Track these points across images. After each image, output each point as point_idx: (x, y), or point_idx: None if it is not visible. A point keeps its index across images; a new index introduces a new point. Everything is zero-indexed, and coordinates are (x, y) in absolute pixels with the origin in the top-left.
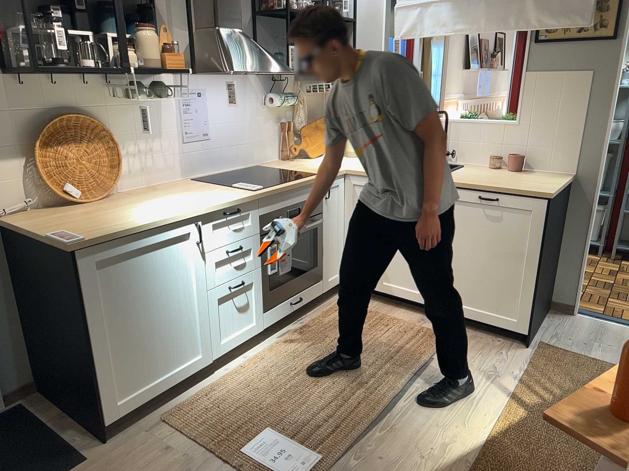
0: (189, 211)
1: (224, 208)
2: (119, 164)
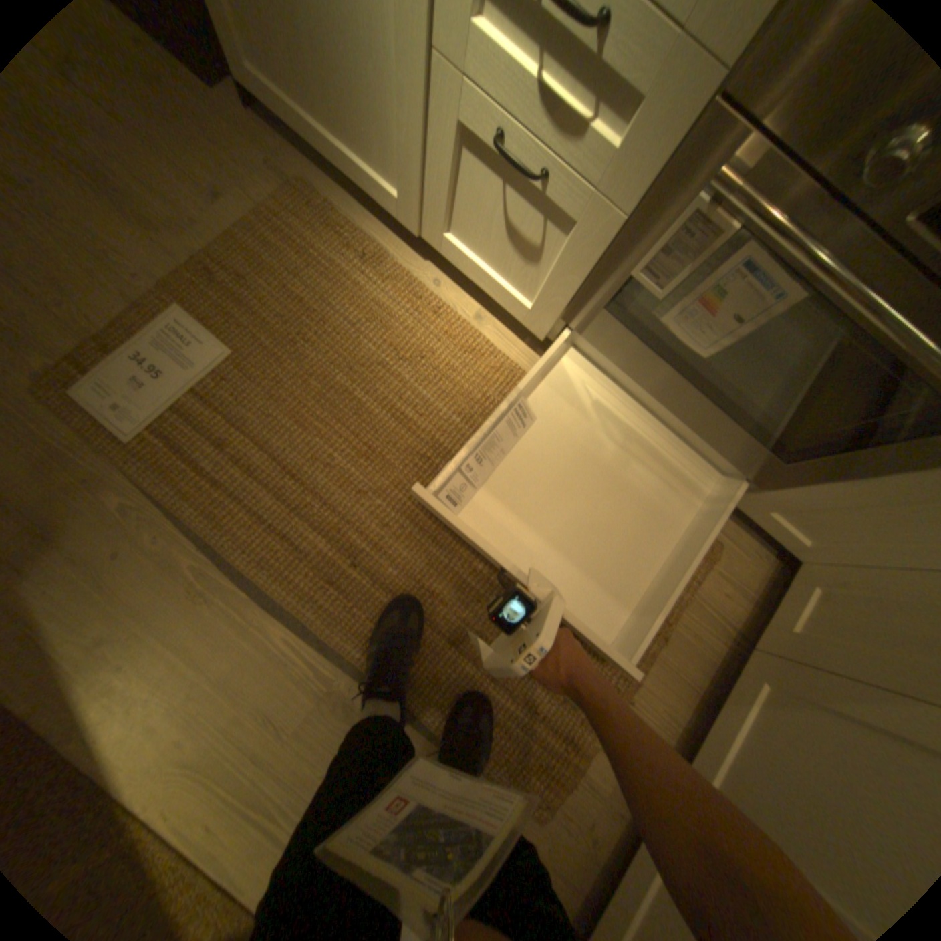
0: None
1: None
2: None
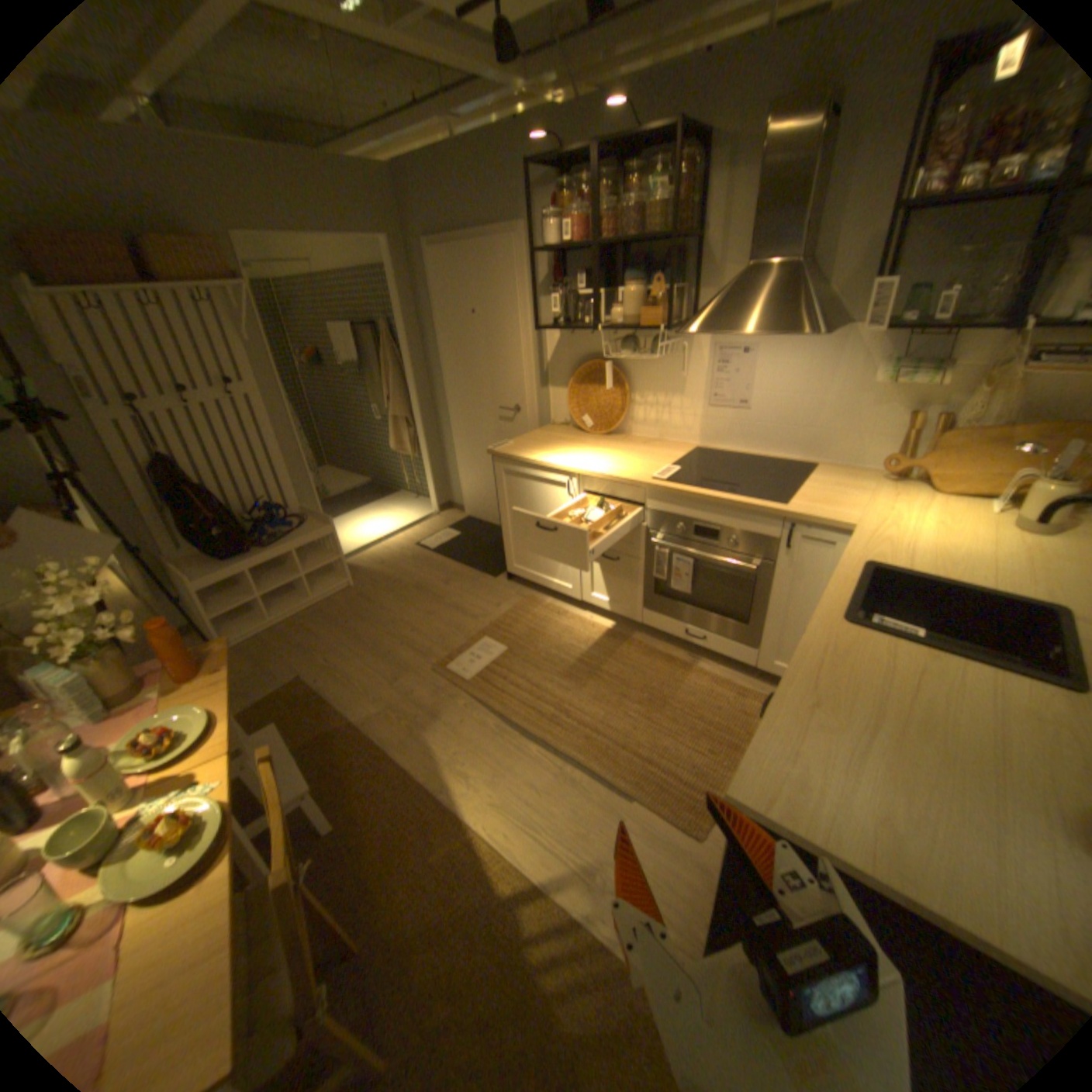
0: (565, 465)
1: (598, 478)
2: (624, 410)
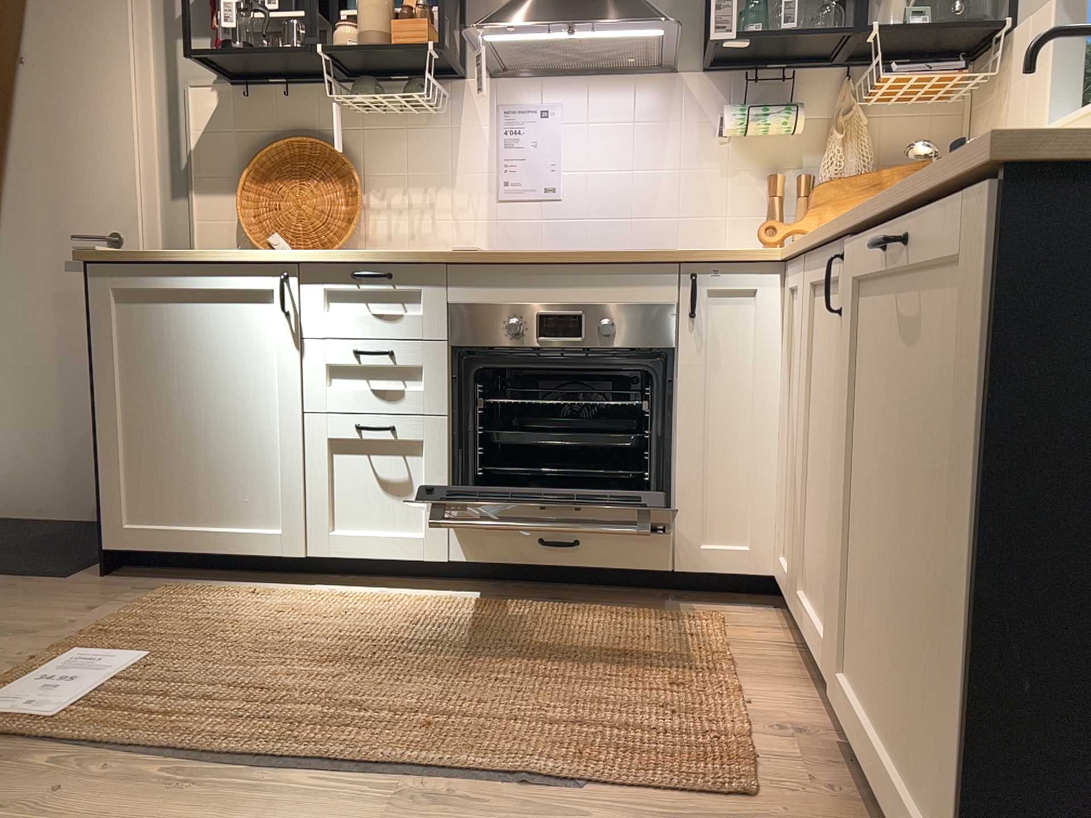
0: (274, 252)
1: (349, 262)
2: (353, 216)
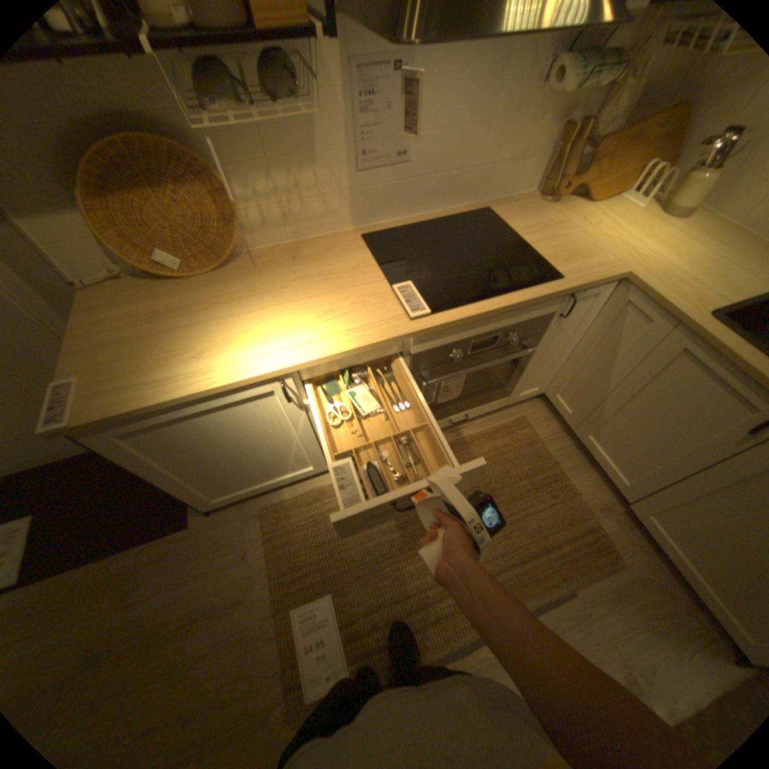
0: (266, 368)
1: (337, 356)
2: (233, 217)
